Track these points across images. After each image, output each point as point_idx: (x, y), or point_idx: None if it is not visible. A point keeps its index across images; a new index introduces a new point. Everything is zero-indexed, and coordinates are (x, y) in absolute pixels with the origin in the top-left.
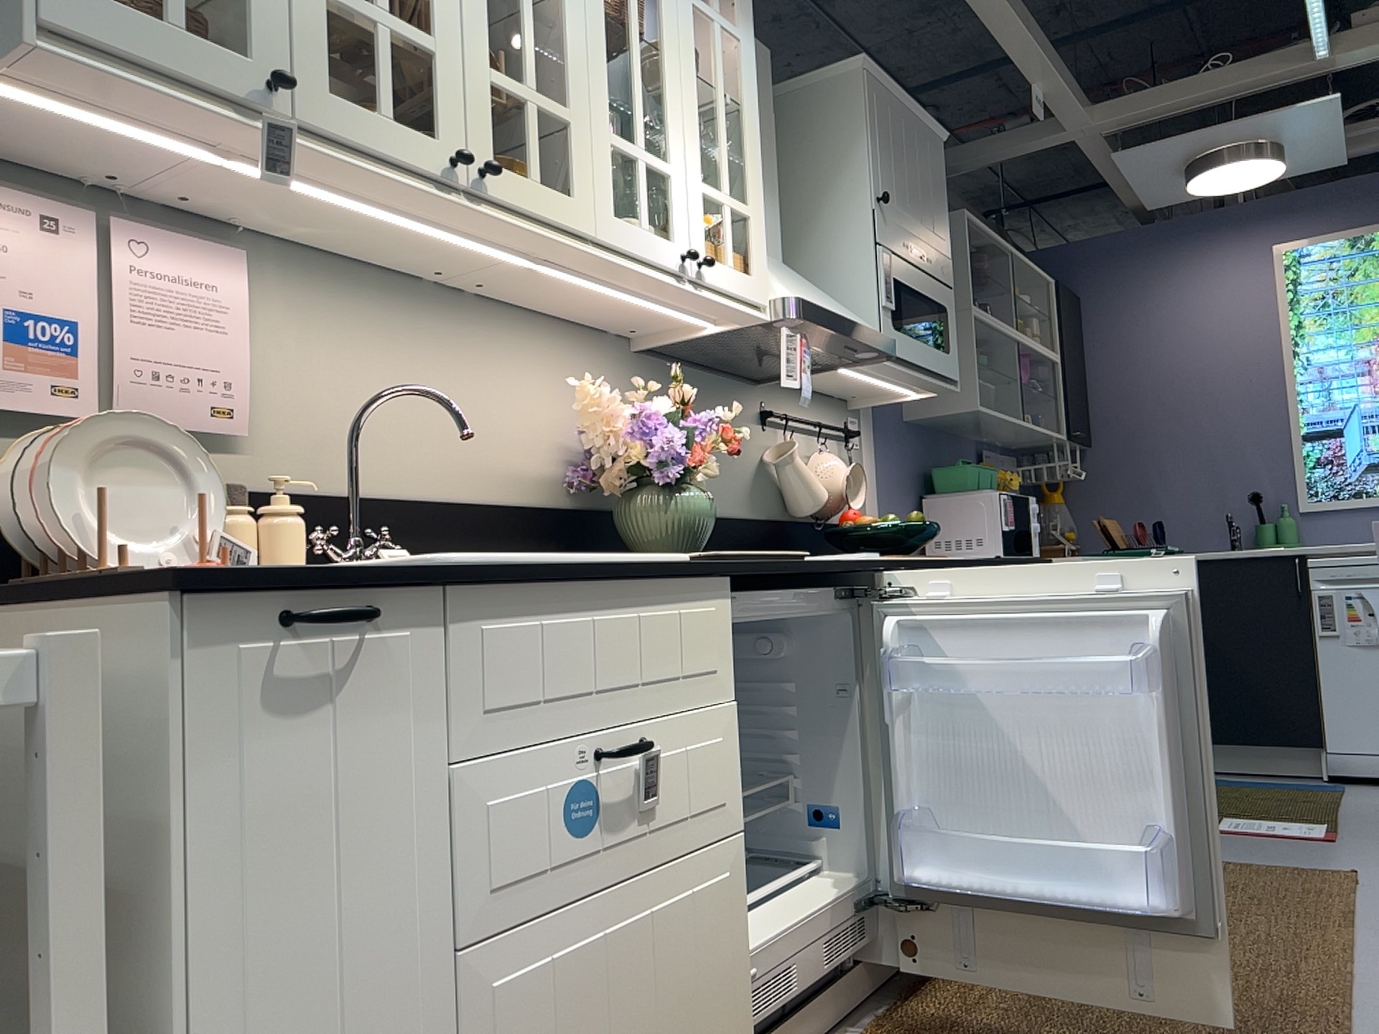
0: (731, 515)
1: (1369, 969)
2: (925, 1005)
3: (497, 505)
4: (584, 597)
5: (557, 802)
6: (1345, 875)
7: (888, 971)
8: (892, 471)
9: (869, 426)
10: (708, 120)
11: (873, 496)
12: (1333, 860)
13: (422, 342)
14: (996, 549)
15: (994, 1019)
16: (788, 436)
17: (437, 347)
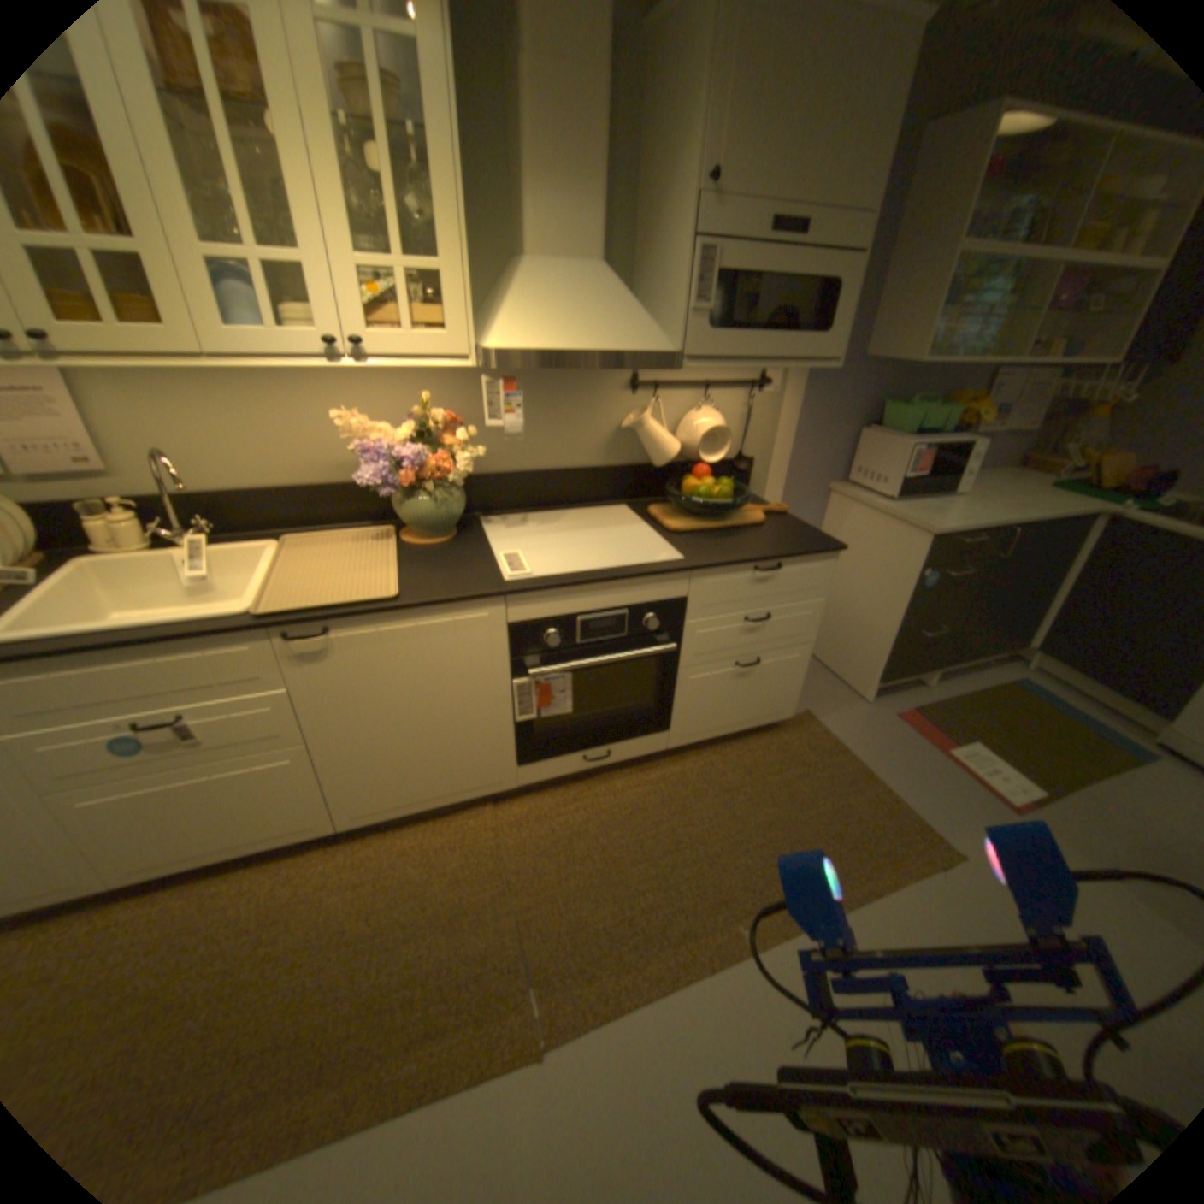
0: (573, 468)
1: (789, 954)
2: (529, 804)
3: (323, 487)
4: (97, 660)
5: (105, 746)
6: (948, 861)
7: (488, 791)
8: (820, 408)
9: (794, 371)
10: (415, 151)
11: (782, 433)
12: (975, 839)
13: (234, 390)
14: (895, 489)
15: (538, 836)
16: (656, 399)
17: (247, 390)
